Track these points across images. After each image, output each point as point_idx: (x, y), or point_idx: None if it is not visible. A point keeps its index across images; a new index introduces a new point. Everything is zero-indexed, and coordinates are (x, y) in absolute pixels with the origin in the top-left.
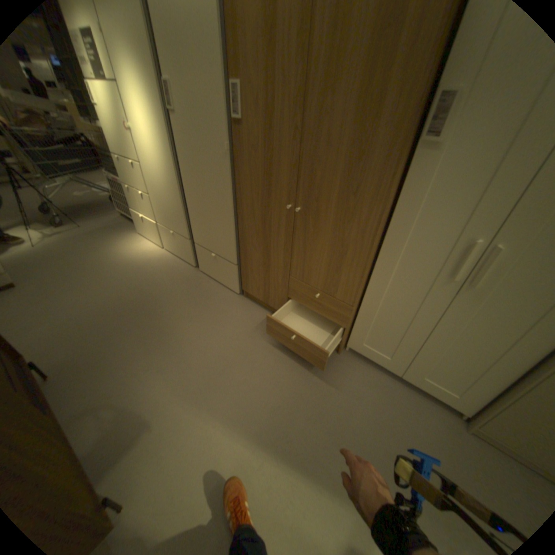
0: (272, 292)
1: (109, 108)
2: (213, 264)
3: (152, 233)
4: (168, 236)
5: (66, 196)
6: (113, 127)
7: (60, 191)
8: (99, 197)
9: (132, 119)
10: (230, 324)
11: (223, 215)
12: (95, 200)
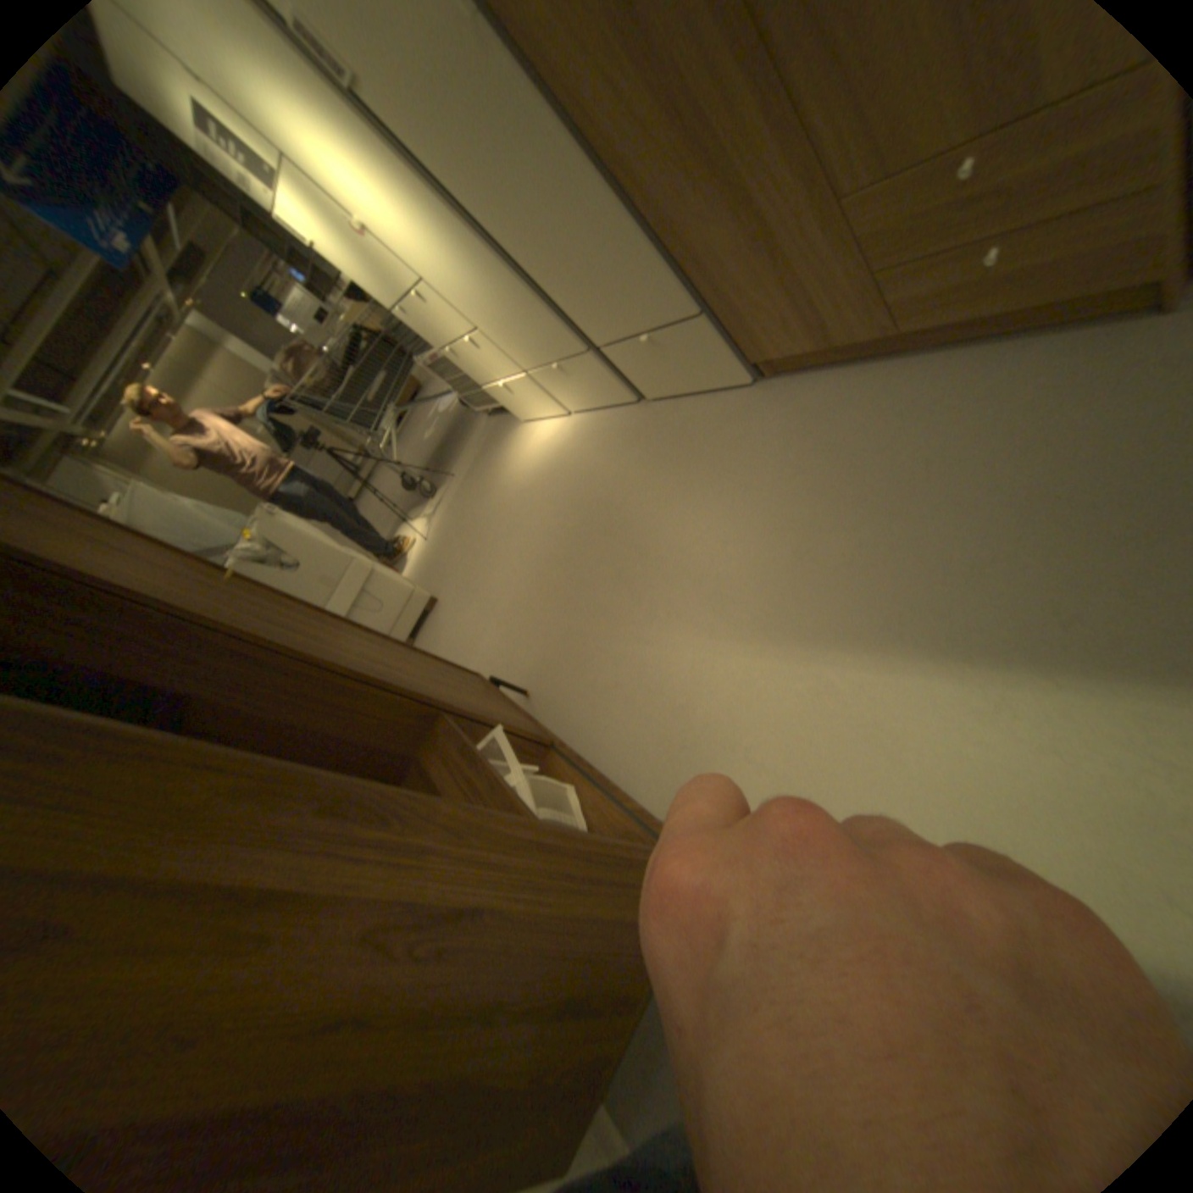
0: (822, 300)
1: (318, 223)
2: (659, 359)
3: (534, 399)
4: (555, 378)
5: (417, 447)
6: (349, 255)
7: (409, 447)
8: (448, 414)
9: (344, 196)
10: (764, 455)
11: (591, 213)
12: (447, 423)
